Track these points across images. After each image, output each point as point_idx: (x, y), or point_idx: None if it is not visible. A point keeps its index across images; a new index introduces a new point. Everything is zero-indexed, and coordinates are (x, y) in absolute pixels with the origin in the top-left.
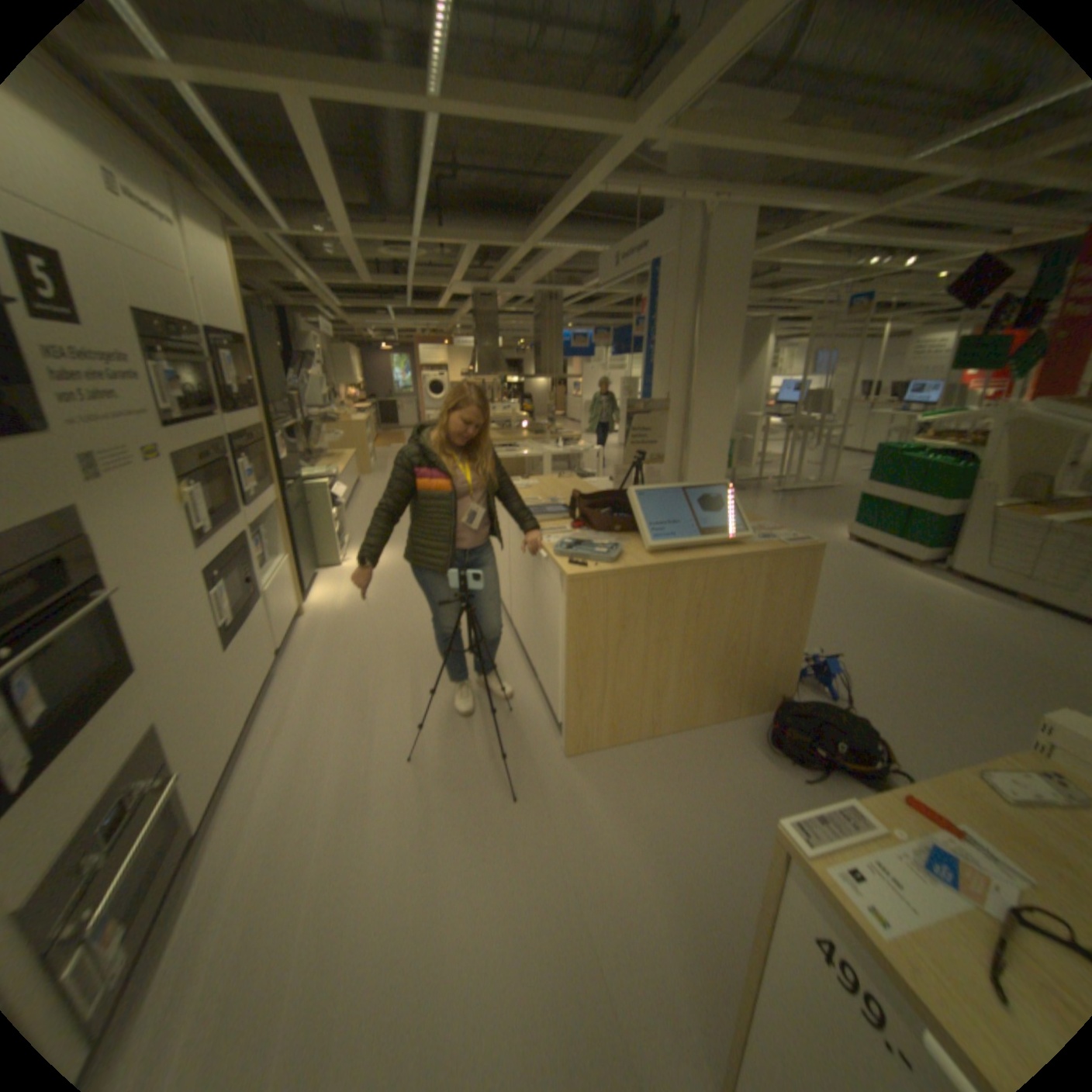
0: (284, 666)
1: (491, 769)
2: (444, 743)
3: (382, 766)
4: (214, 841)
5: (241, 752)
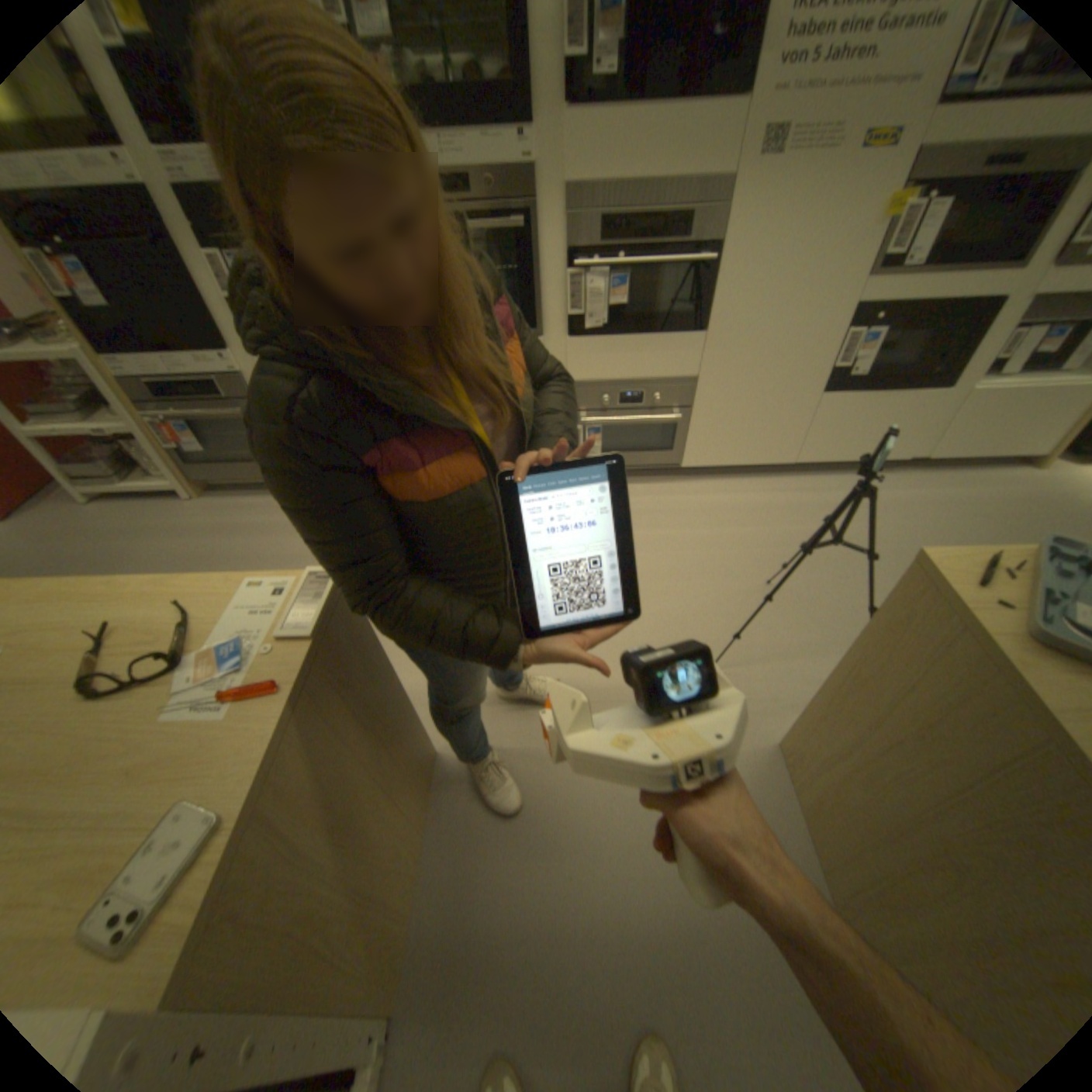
0: (917, 478)
1: (765, 660)
2: (805, 618)
3: (766, 567)
4: (689, 487)
5: (777, 479)
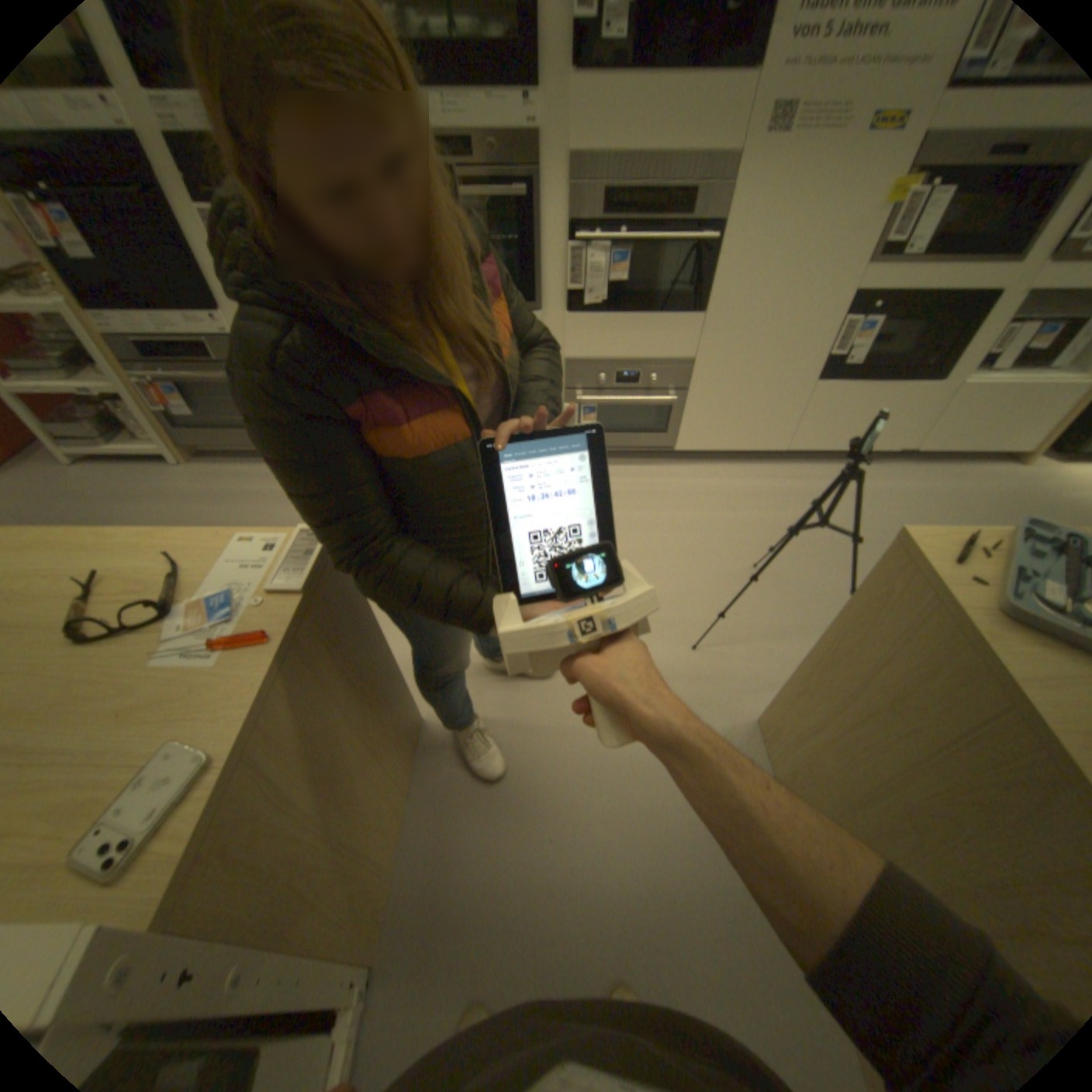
0: (905, 470)
1: (748, 640)
2: (788, 601)
3: (754, 551)
4: (681, 471)
5: (769, 466)
